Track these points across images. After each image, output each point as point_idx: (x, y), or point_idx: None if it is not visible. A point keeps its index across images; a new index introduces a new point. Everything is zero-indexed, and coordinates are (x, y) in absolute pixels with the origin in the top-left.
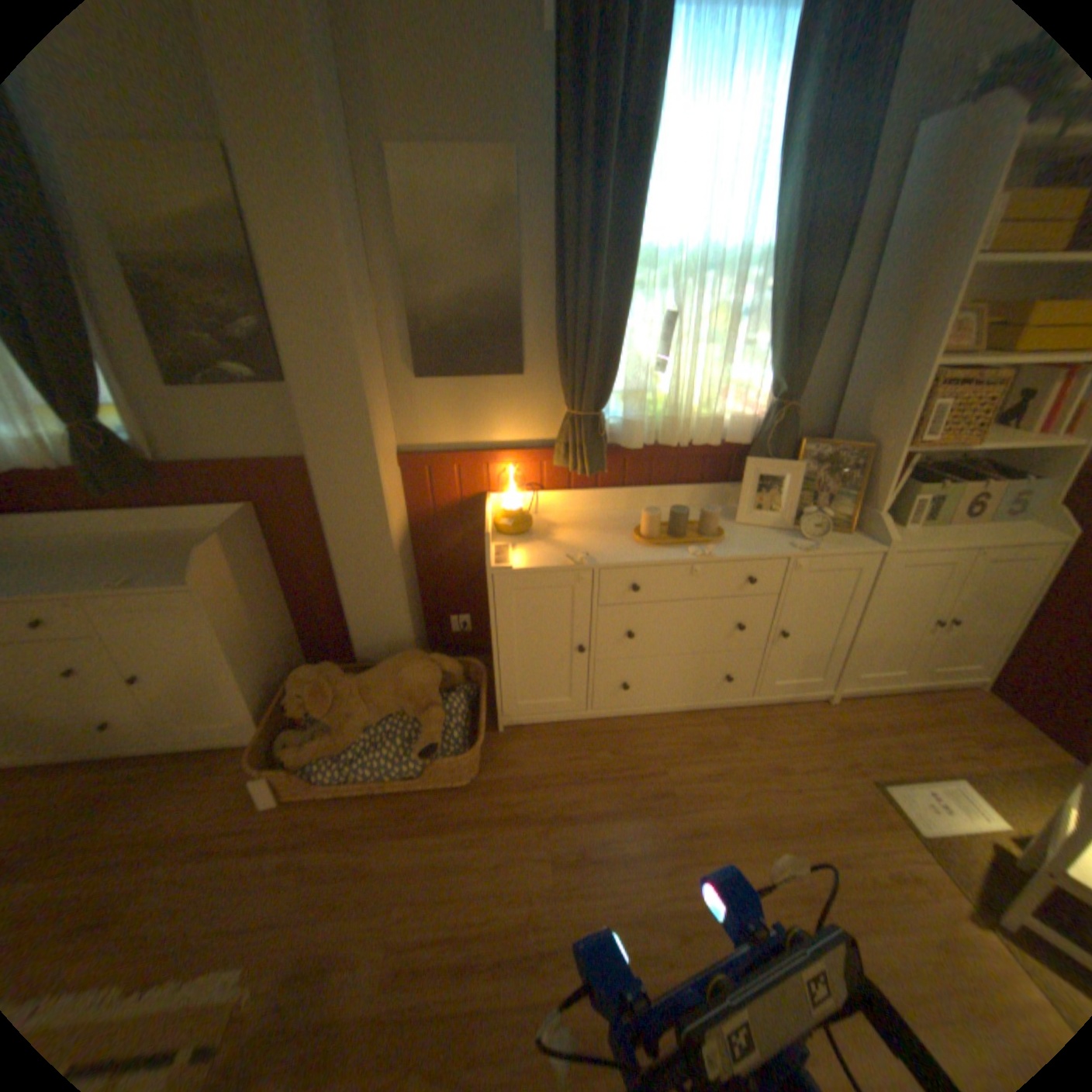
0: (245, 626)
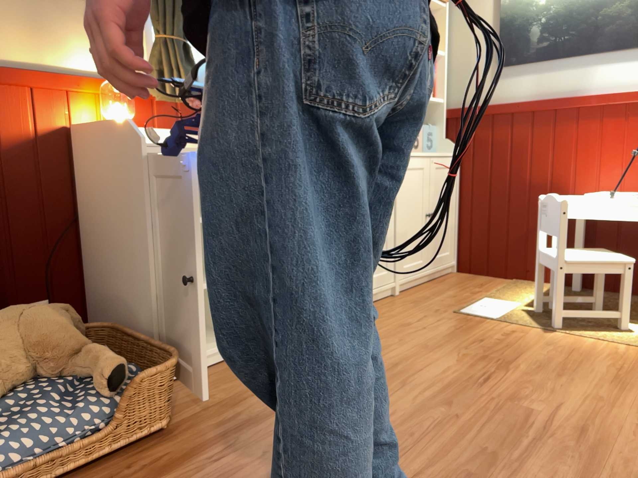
0: None
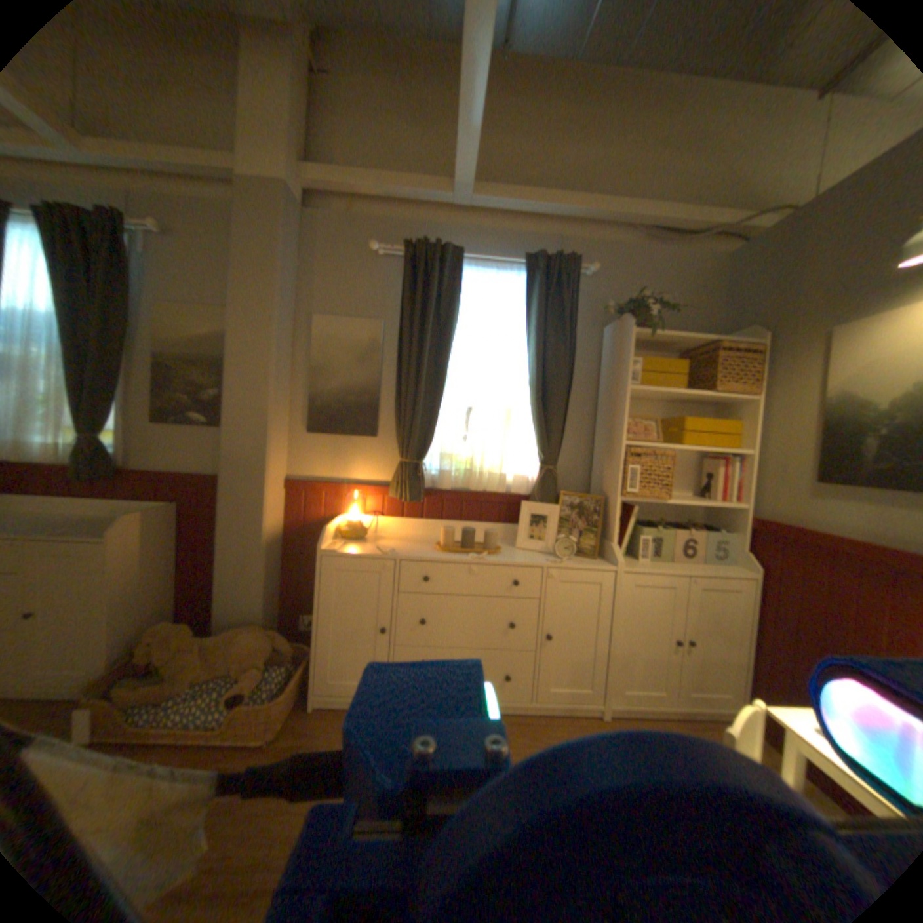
0: (134, 588)
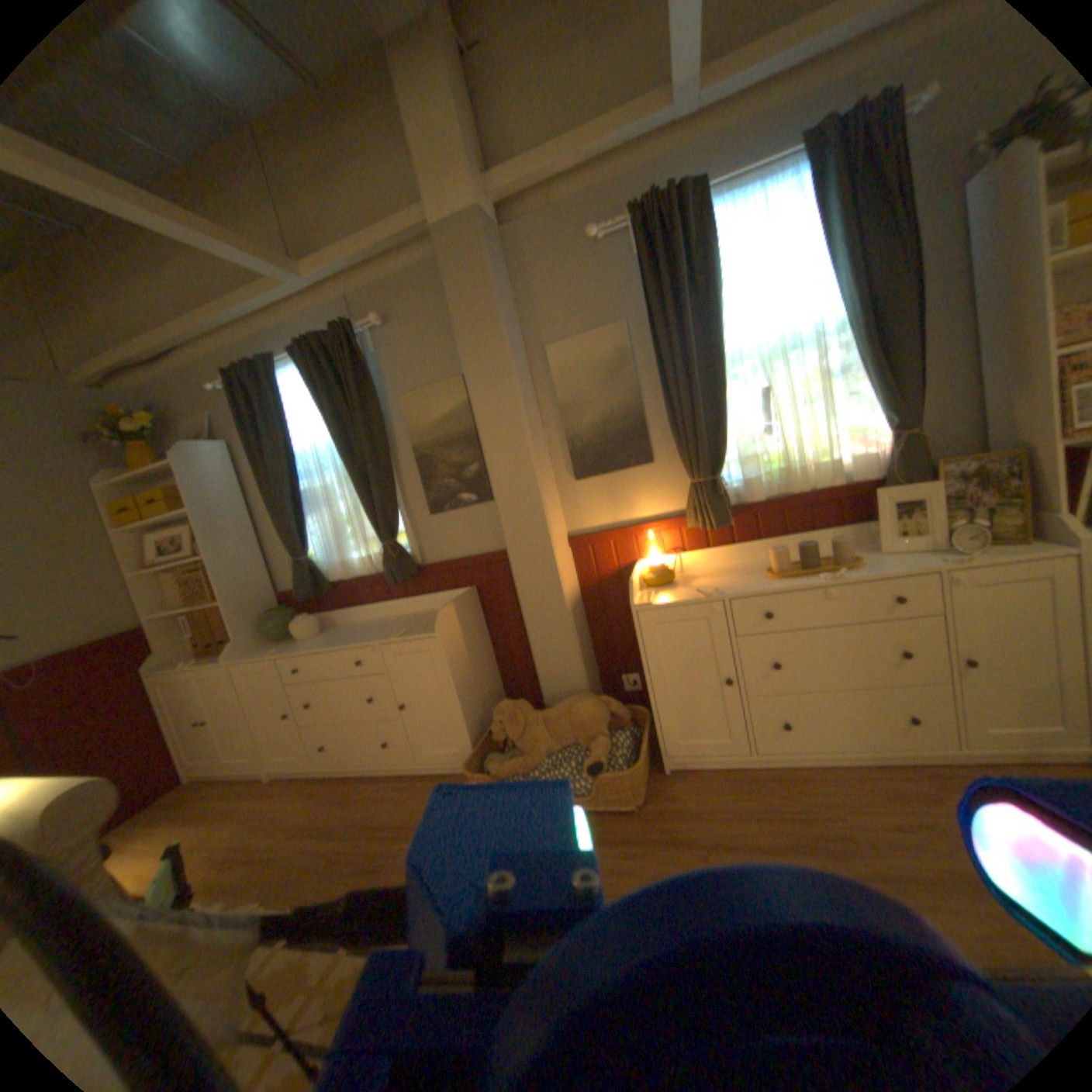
0: (467, 671)
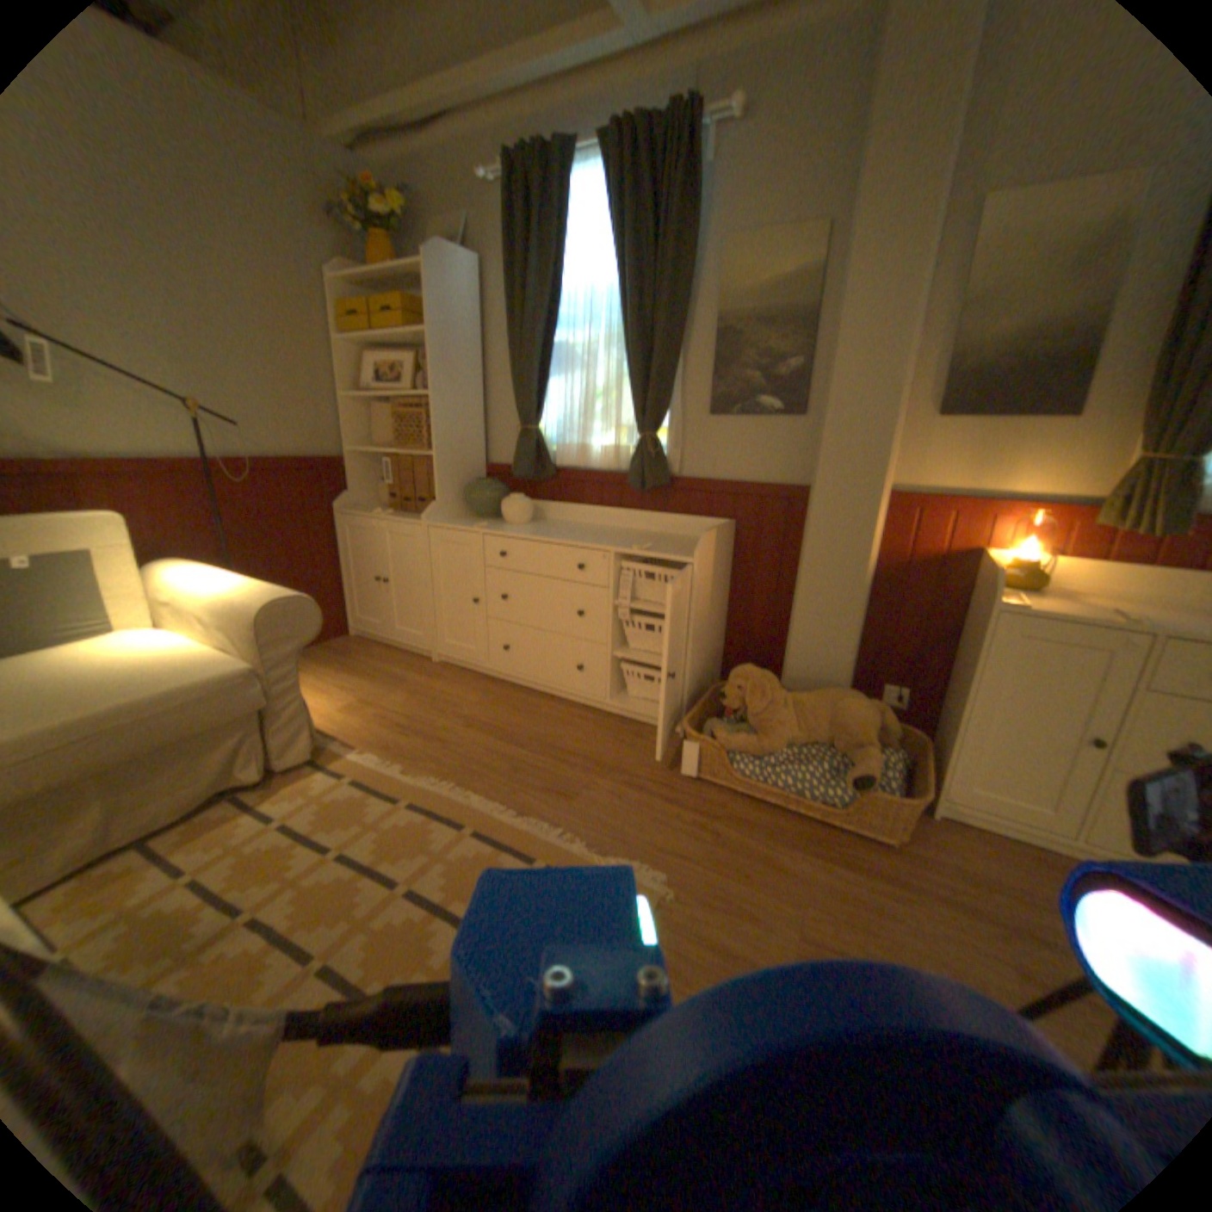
0: (704, 618)
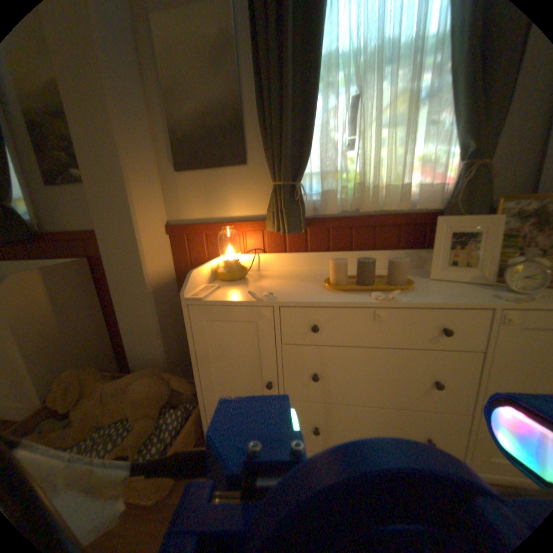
0: (55, 335)
